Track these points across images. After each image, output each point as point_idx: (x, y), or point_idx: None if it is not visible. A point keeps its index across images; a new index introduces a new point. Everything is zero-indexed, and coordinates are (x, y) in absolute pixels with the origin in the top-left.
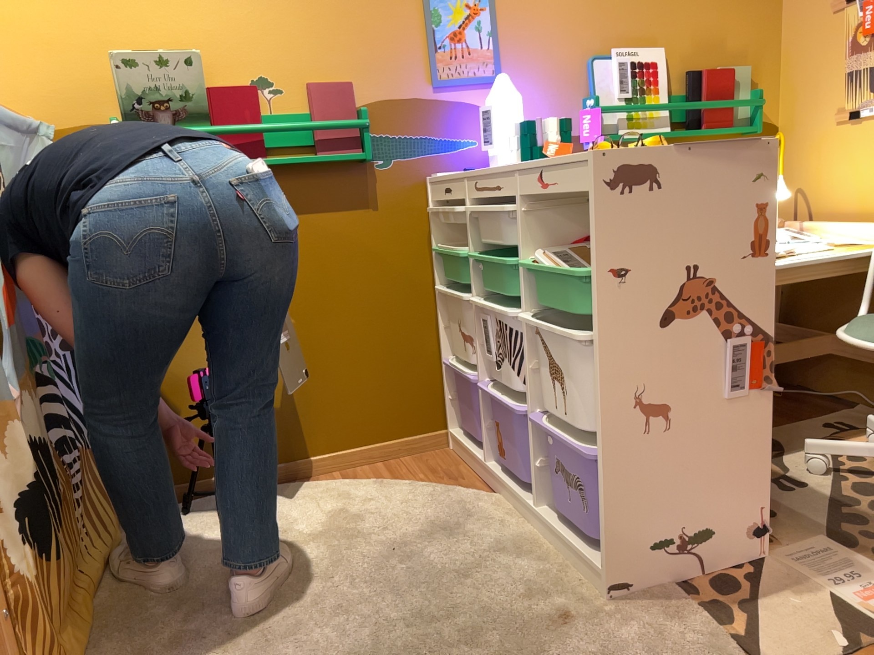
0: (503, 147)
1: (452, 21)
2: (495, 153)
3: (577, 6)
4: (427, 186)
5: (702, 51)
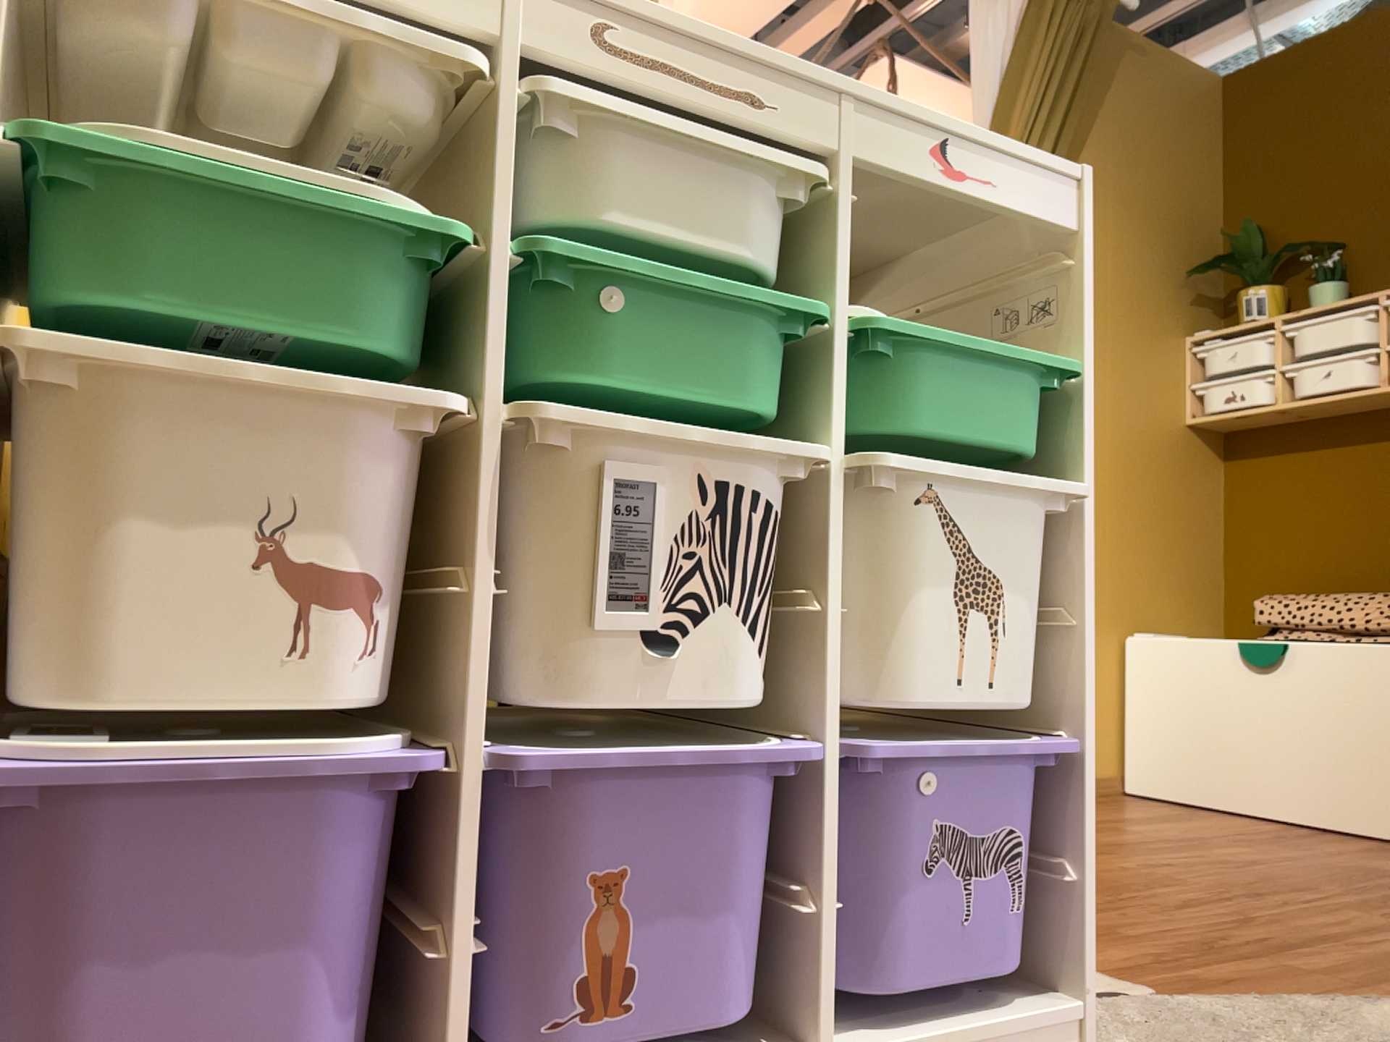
0: None
1: None
2: None
3: None
4: None
5: None
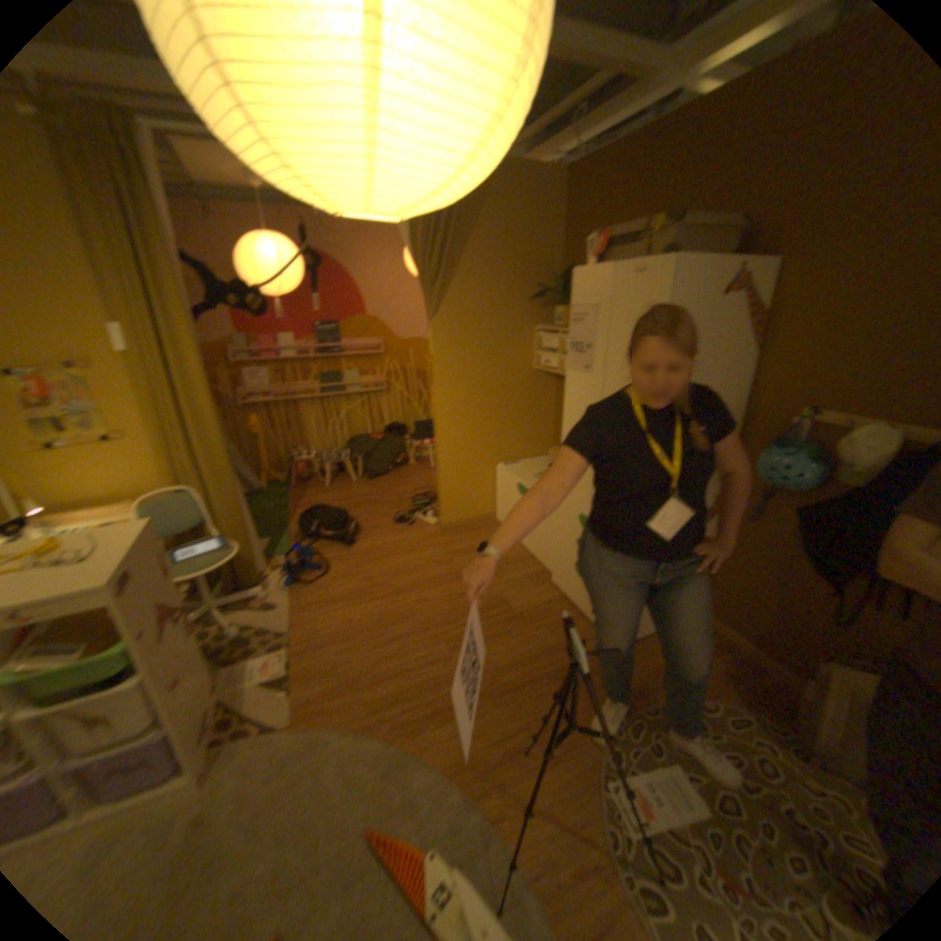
0: None
1: None
2: None
3: None
4: None
5: None
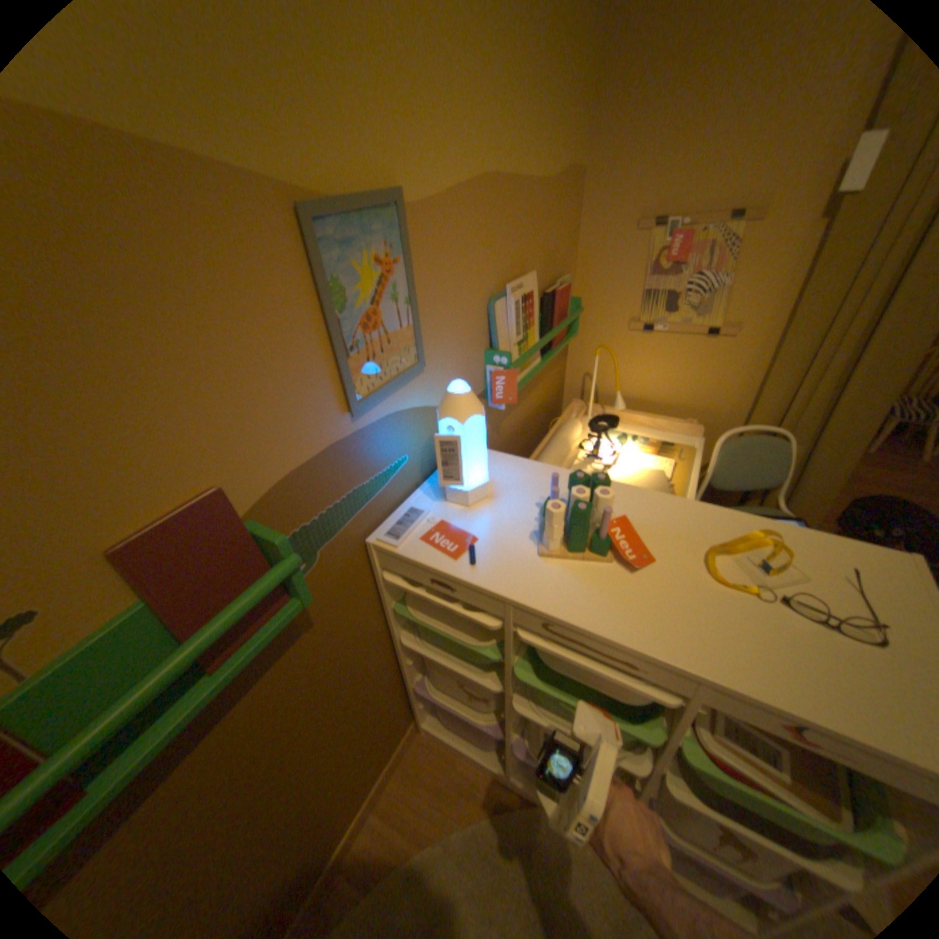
0: (472, 479)
1: (363, 292)
2: (457, 484)
3: (481, 229)
4: (368, 548)
5: (549, 263)
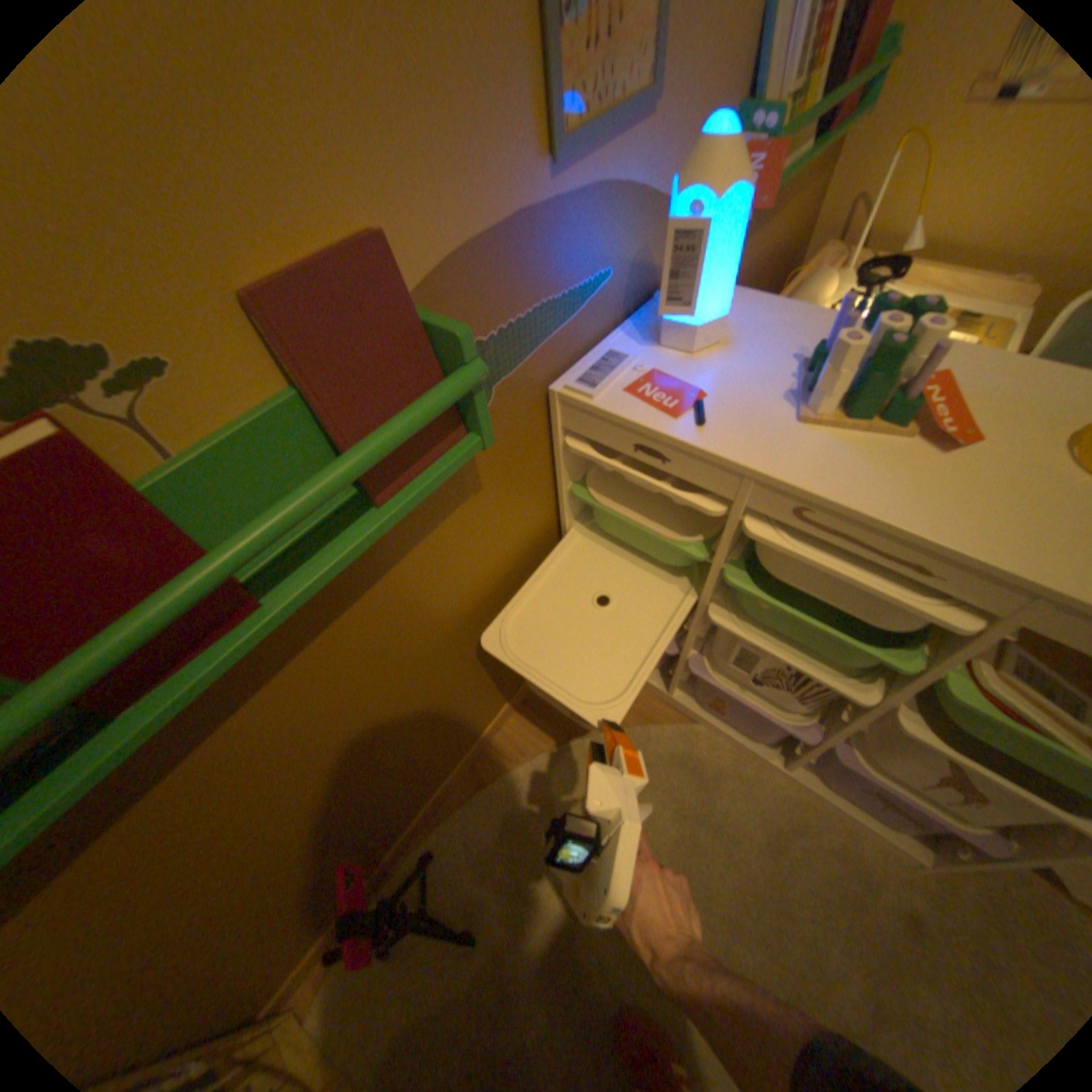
0: (706, 307)
1: None
2: (681, 315)
3: None
4: (549, 400)
5: None
